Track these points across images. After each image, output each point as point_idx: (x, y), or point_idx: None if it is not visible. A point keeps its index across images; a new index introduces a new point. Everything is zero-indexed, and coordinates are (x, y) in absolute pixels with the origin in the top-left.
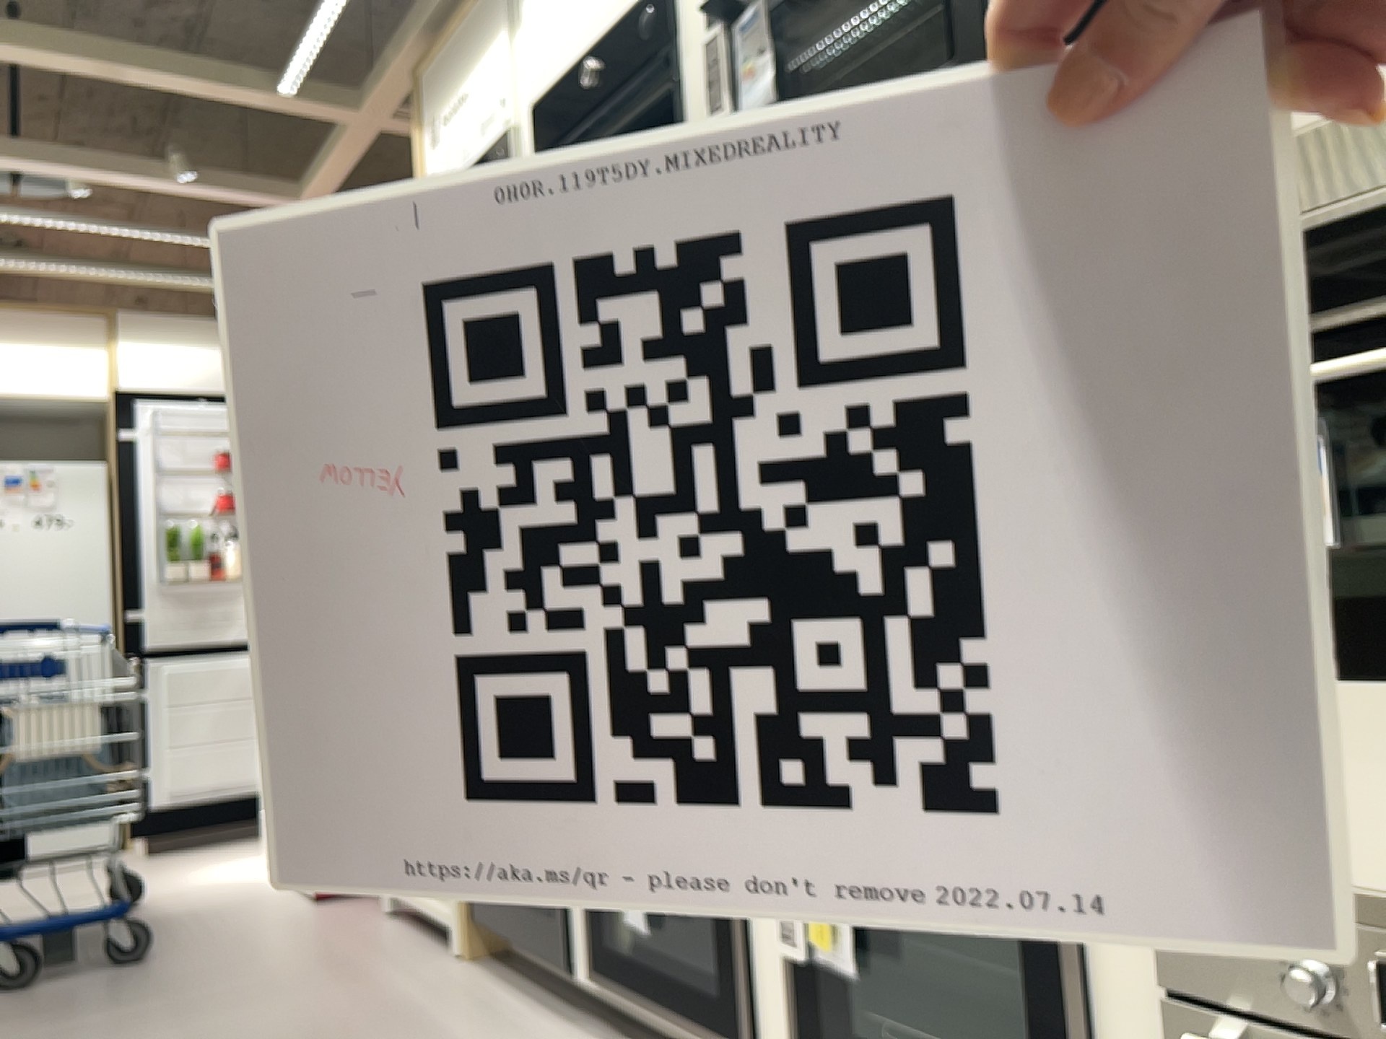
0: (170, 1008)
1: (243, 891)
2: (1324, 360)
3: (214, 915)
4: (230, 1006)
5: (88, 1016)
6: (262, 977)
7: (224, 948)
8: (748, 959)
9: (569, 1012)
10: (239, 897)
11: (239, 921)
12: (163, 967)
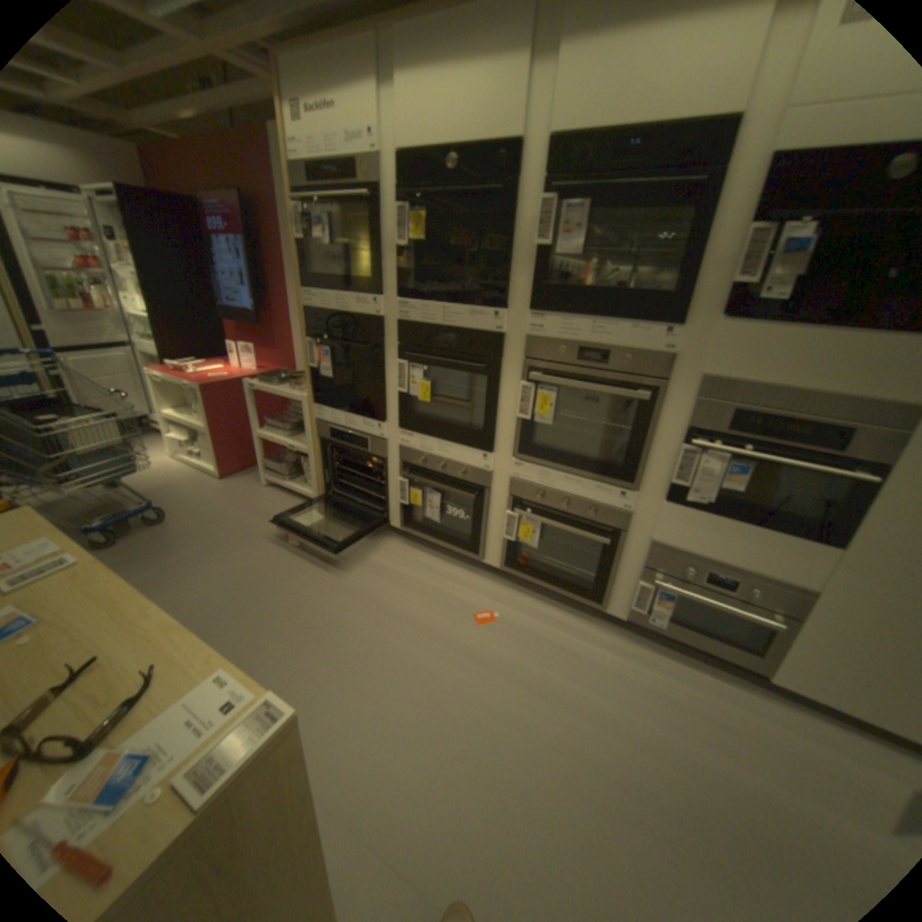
0: (207, 550)
1: (172, 476)
2: (761, 449)
3: (171, 492)
4: (236, 545)
5: (168, 558)
6: (236, 528)
7: (199, 513)
8: (483, 534)
9: (382, 533)
10: (174, 480)
11: (190, 496)
12: (176, 526)
